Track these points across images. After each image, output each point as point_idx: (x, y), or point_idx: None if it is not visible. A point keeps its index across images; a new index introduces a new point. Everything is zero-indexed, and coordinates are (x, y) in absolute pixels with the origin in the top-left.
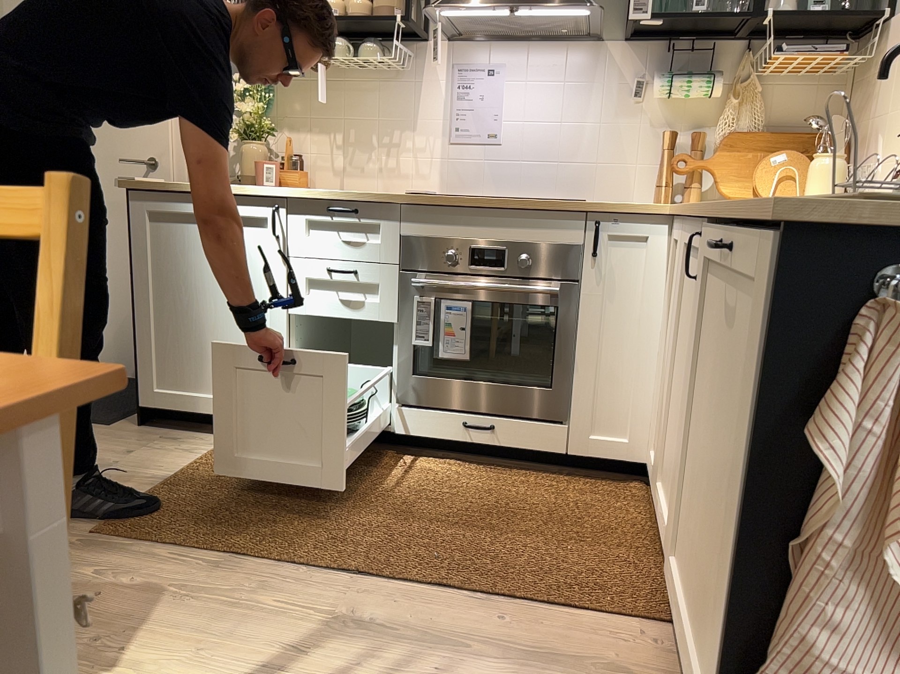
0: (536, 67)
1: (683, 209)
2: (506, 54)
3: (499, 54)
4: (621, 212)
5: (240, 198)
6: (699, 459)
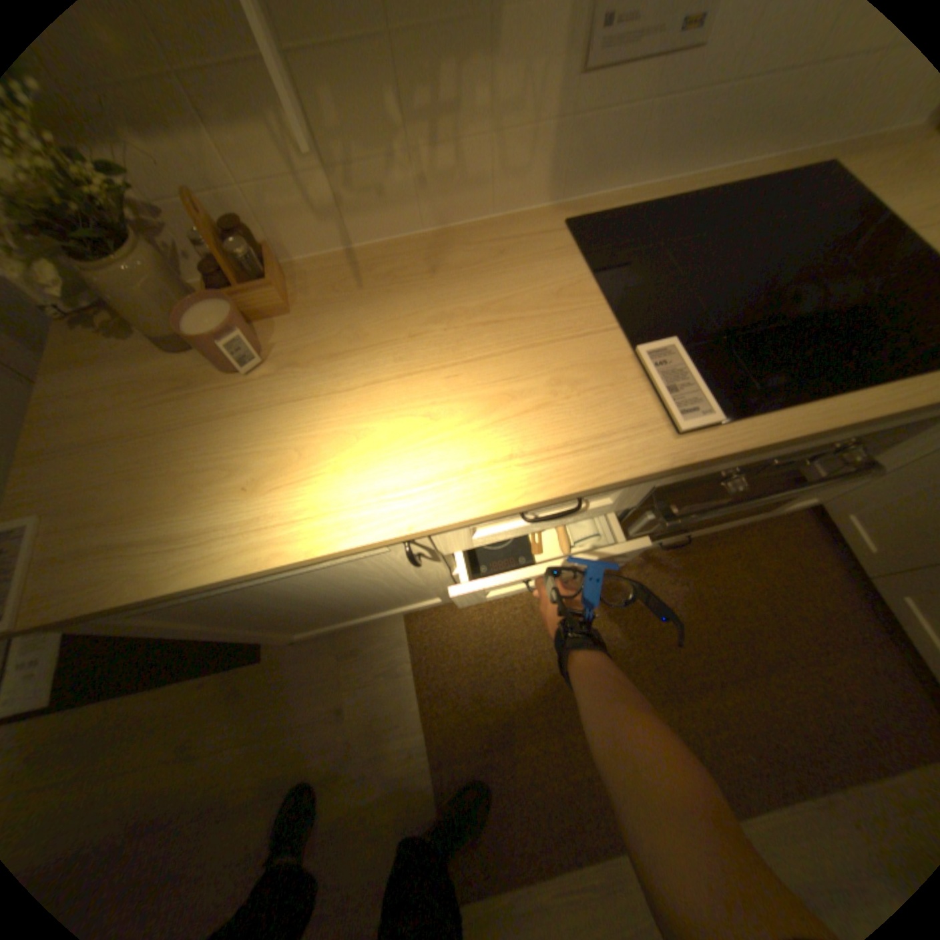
0: None
1: None
2: None
3: None
4: None
5: (309, 560)
6: None
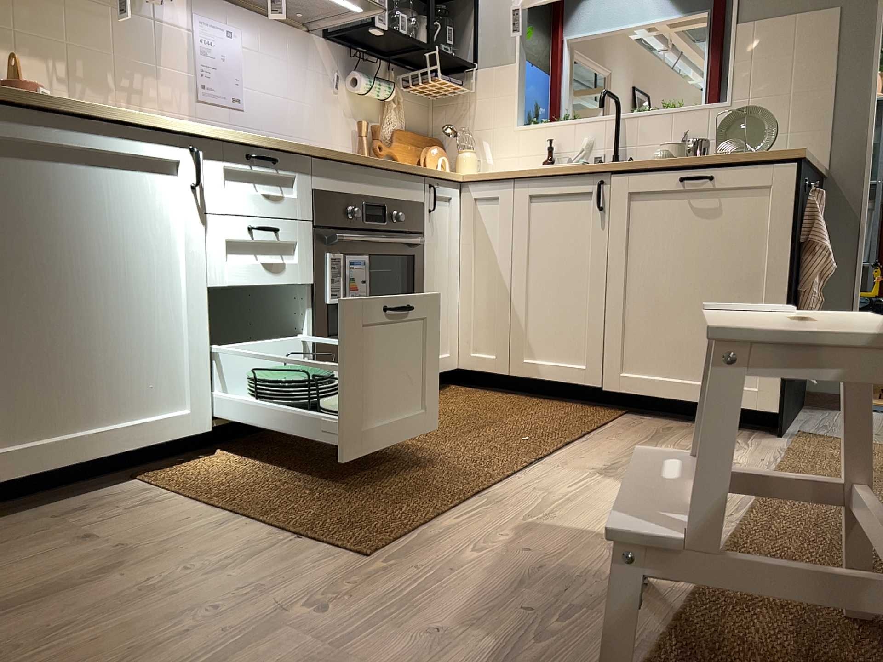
0: (268, 41)
1: (536, 169)
2: (243, 19)
3: (238, 17)
4: (444, 174)
5: (142, 129)
6: (659, 298)
